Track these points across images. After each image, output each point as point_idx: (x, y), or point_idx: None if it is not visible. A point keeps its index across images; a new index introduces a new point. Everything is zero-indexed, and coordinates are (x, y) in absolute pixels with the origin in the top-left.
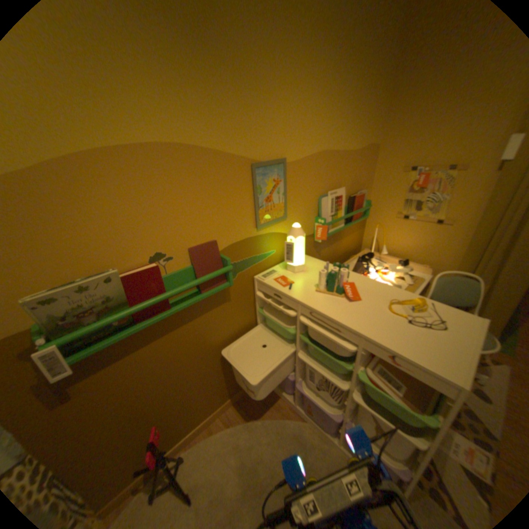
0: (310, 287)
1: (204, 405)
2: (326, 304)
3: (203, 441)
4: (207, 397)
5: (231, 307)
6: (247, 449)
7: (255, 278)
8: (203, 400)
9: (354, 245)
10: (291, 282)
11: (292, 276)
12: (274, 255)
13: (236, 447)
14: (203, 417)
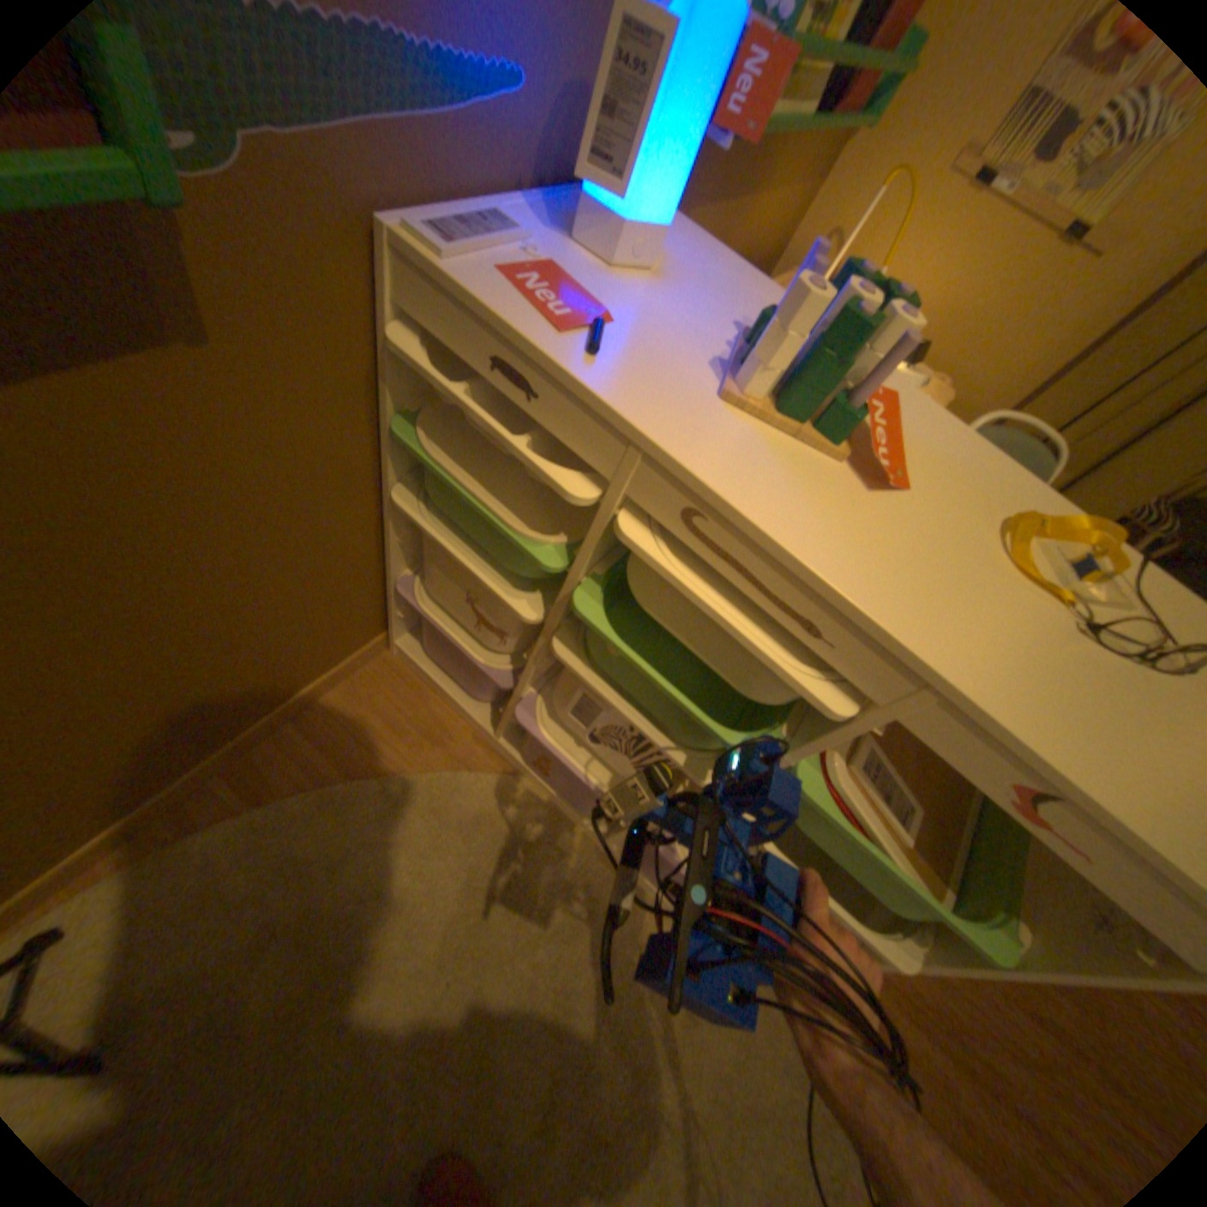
0: (697, 365)
1: (136, 765)
2: (780, 483)
3: (151, 856)
4: (143, 743)
5: (217, 381)
6: (326, 866)
7: (383, 221)
8: (123, 756)
9: (773, 244)
10: (602, 311)
11: (600, 277)
12: (517, 112)
13: (285, 863)
14: (143, 791)
